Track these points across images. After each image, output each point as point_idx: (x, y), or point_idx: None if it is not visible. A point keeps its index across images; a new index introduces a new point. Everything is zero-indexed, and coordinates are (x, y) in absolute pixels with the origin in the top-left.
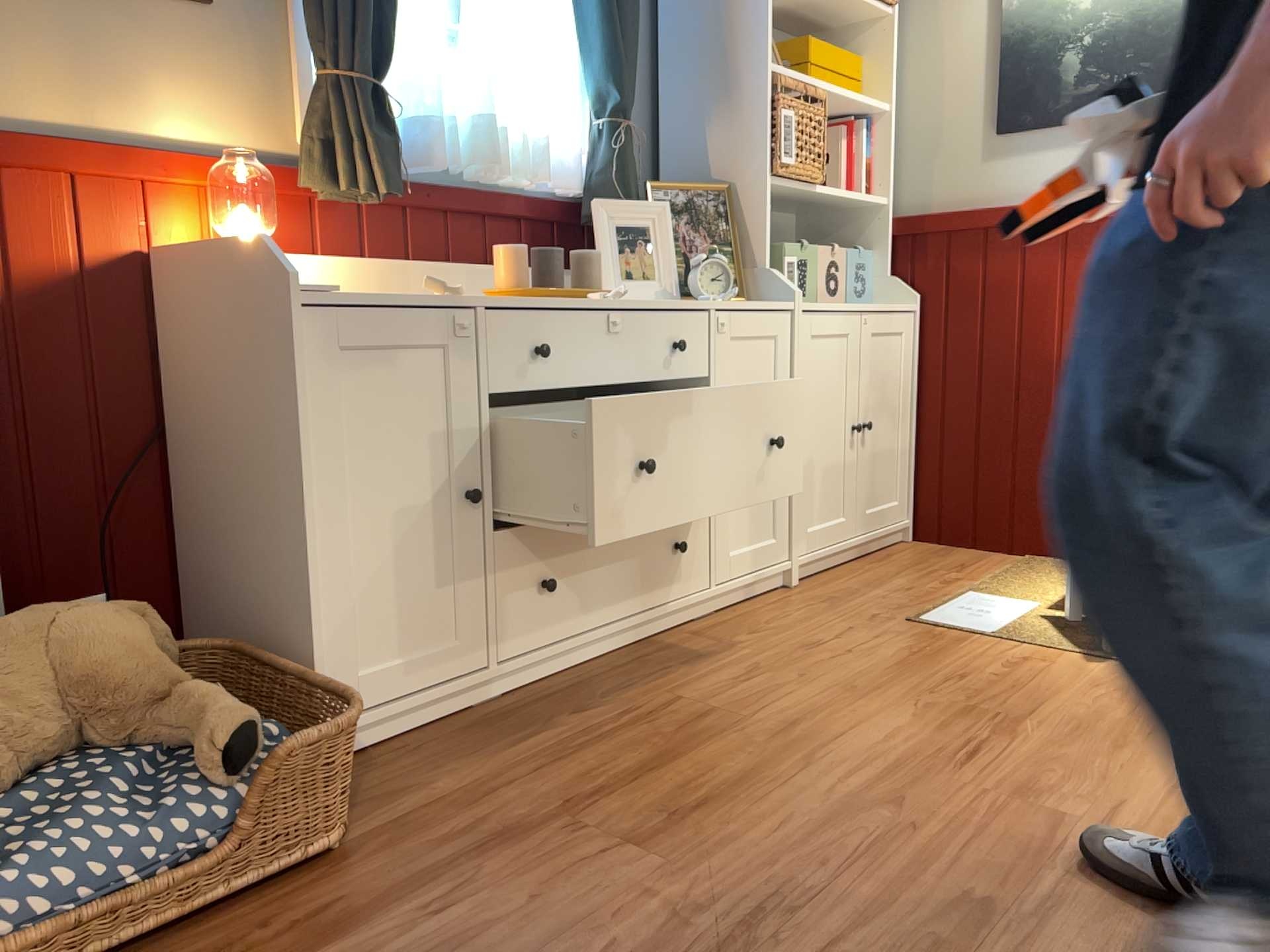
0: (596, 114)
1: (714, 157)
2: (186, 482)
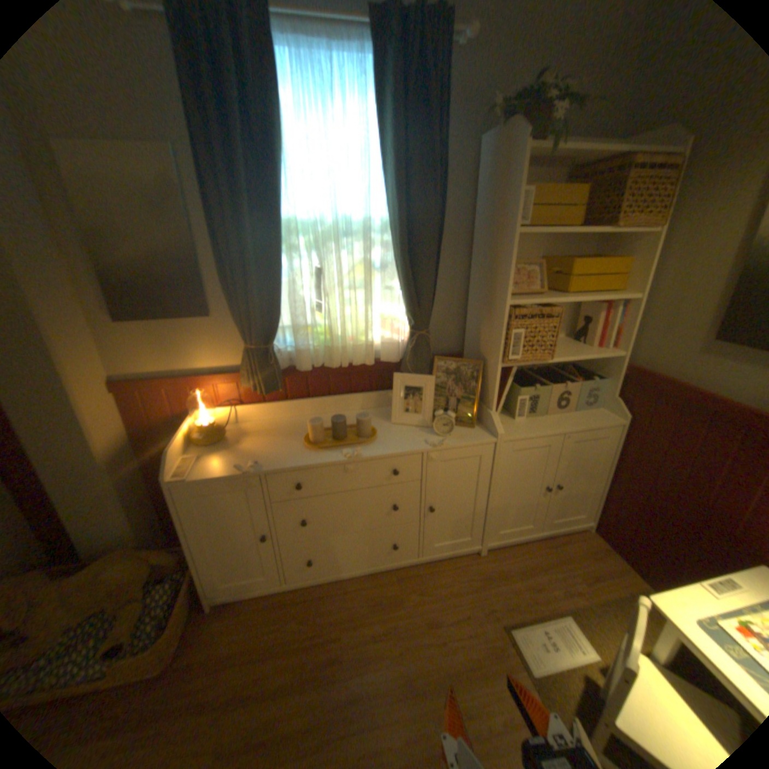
0: (408, 325)
1: (482, 341)
2: None
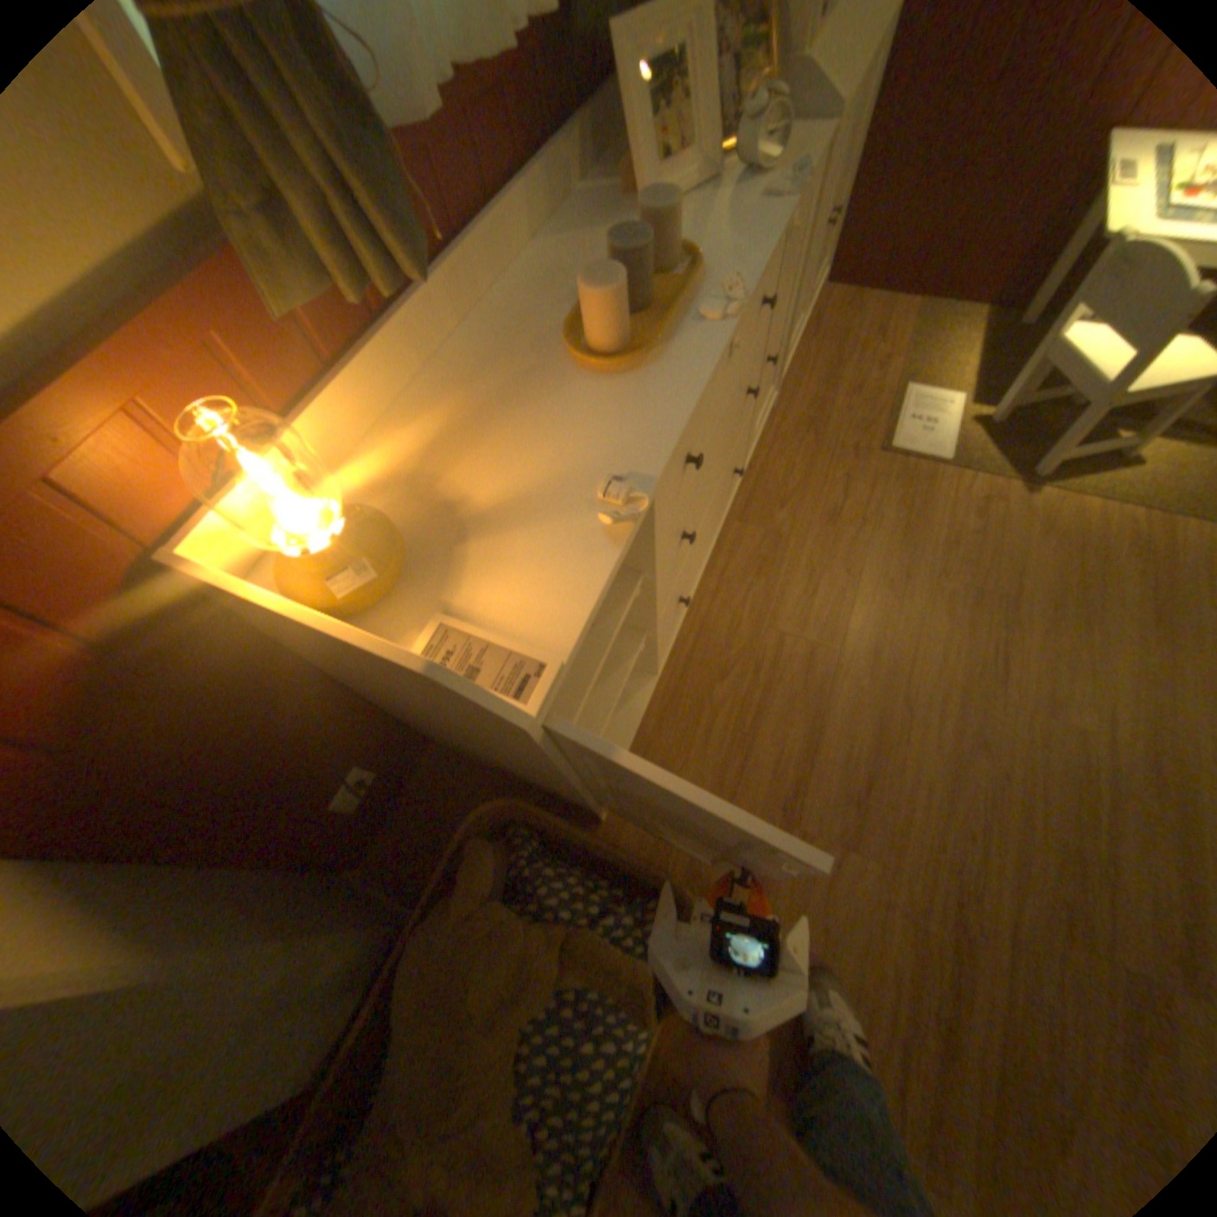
0: None
1: None
2: (372, 693)
